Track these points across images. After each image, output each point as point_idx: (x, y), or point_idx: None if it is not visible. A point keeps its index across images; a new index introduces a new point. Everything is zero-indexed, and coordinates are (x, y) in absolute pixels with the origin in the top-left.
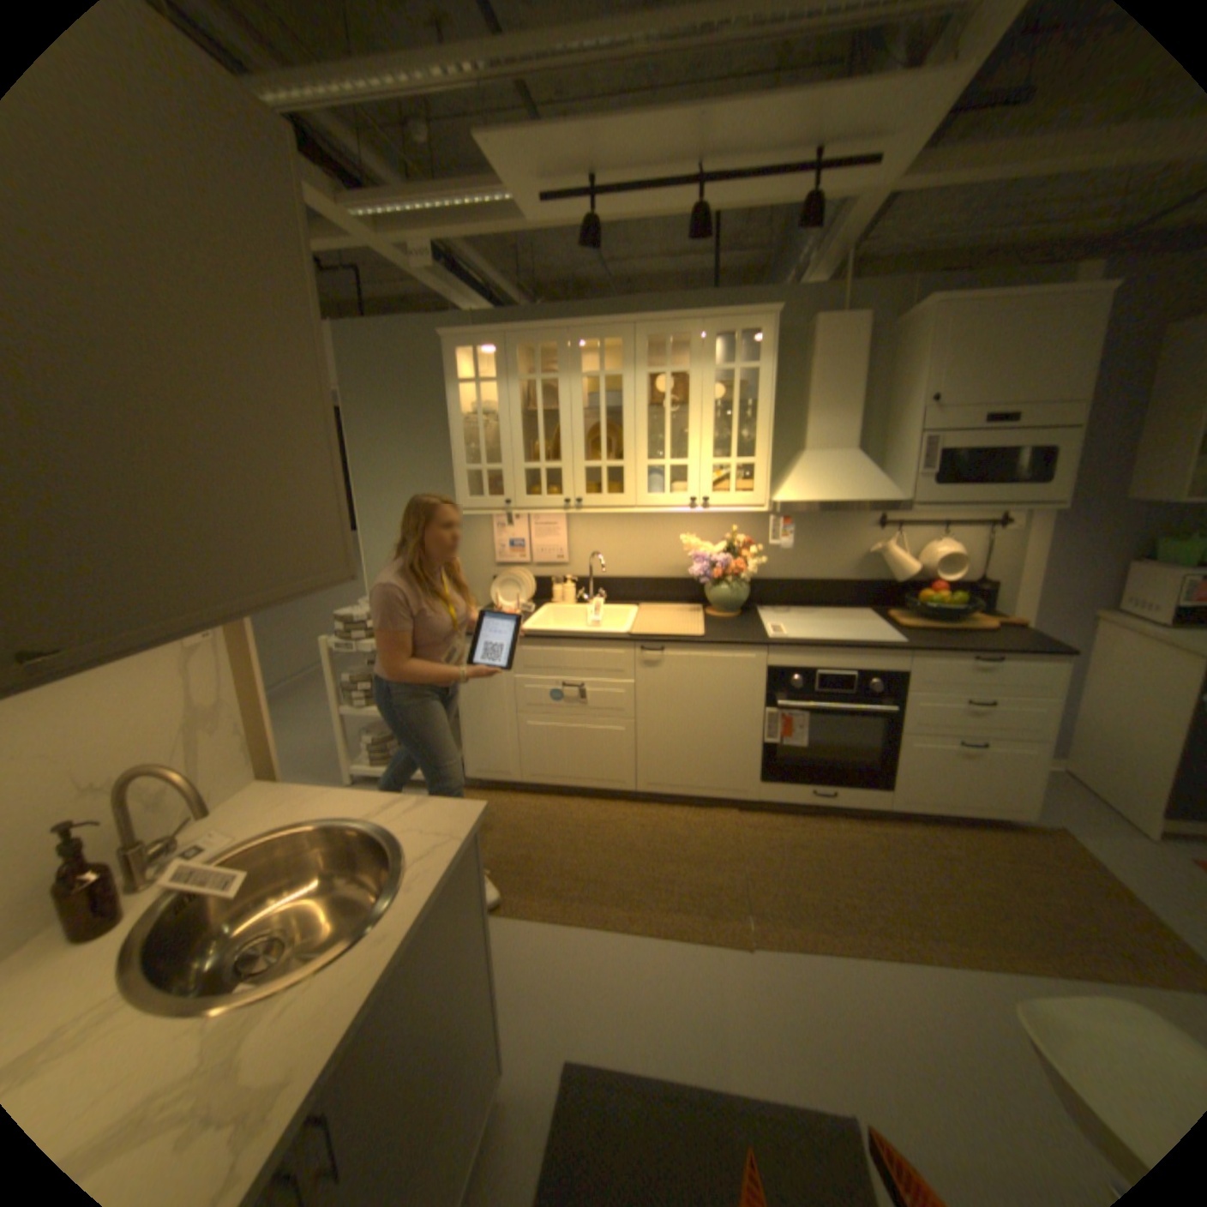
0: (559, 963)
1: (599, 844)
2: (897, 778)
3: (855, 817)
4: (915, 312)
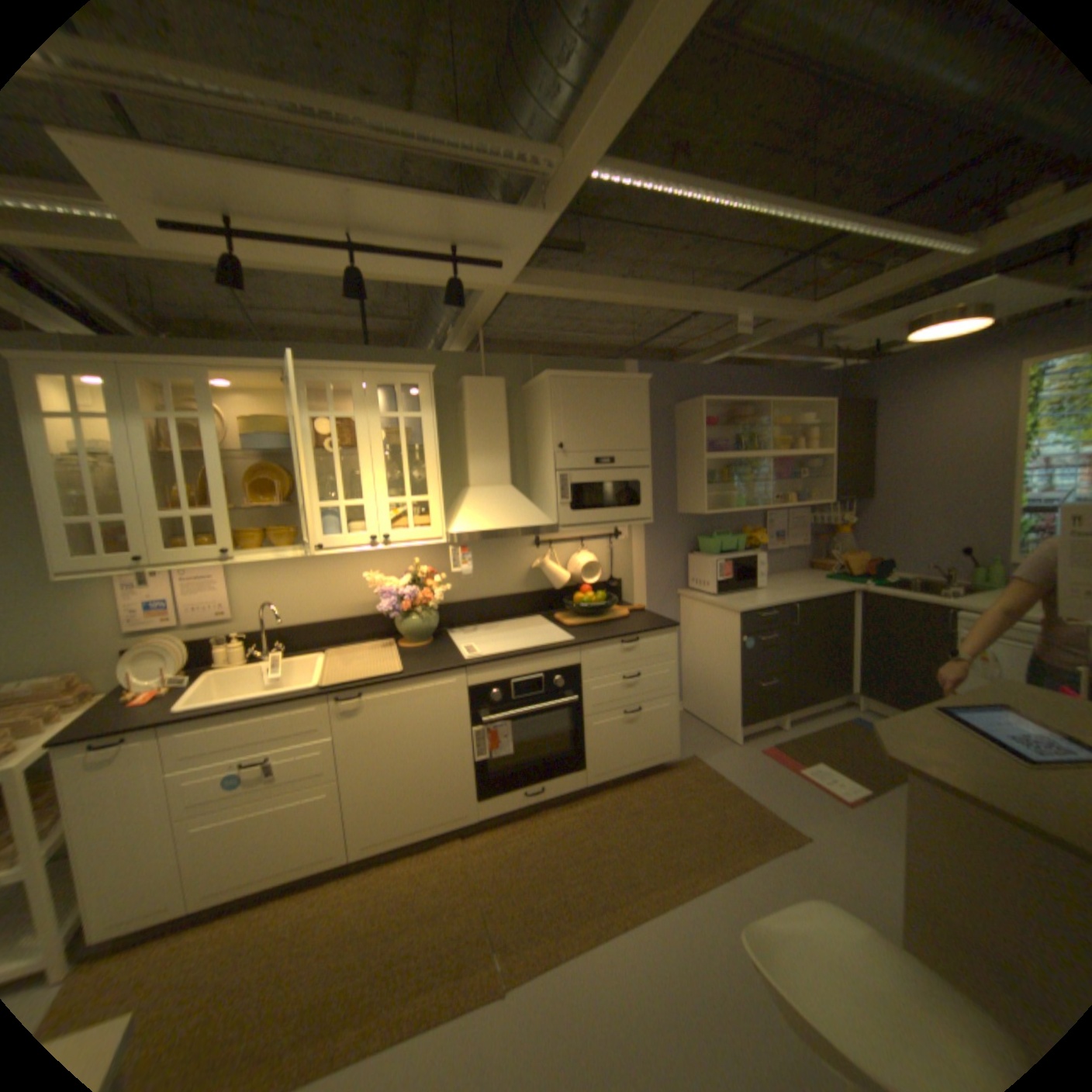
0: None
1: (309, 951)
2: (586, 757)
3: (560, 803)
4: (535, 383)
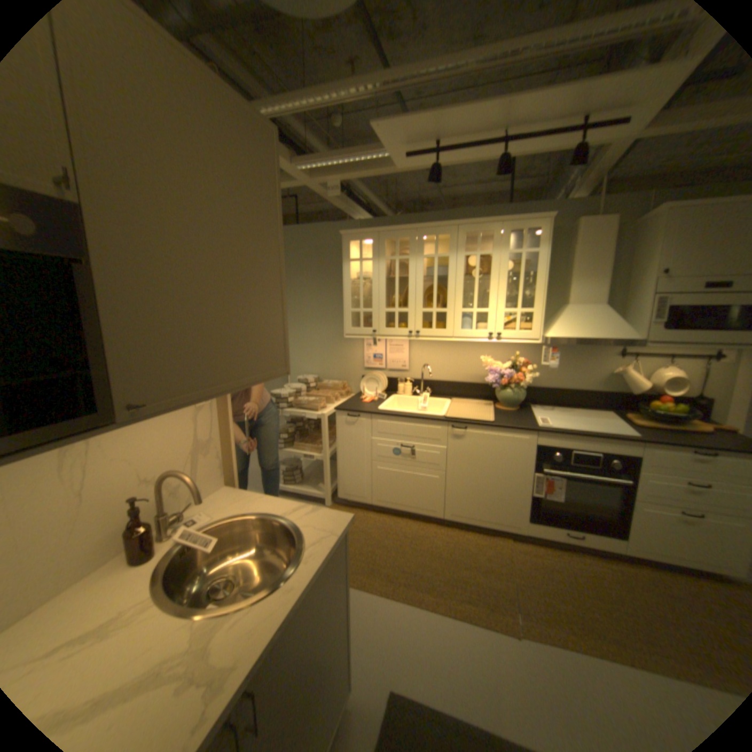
0: (390, 625)
1: (418, 551)
2: (631, 532)
3: (598, 556)
4: (651, 215)
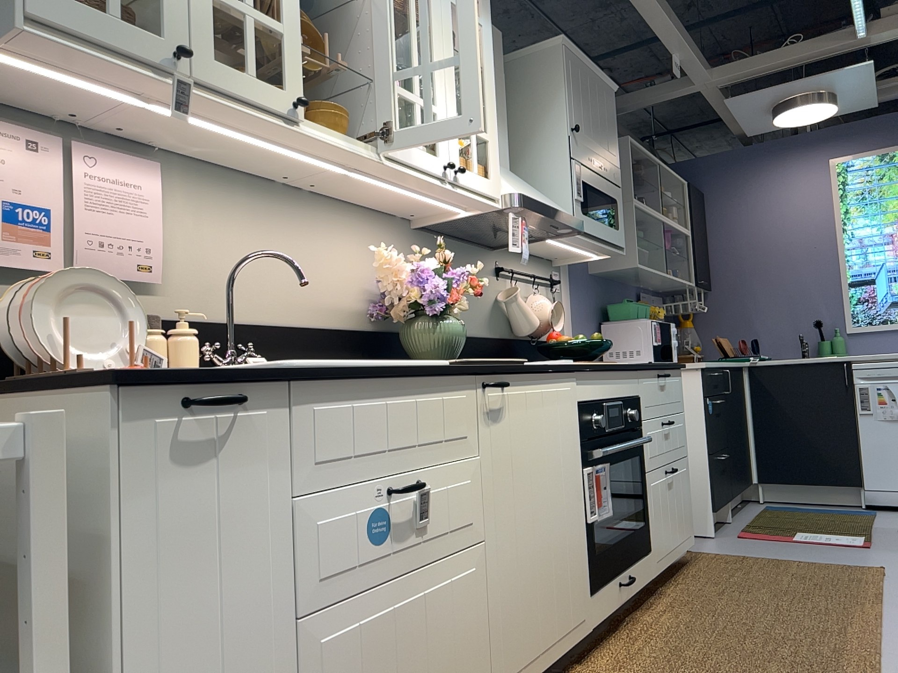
0: None
1: None
2: (650, 530)
3: (629, 609)
4: (523, 55)
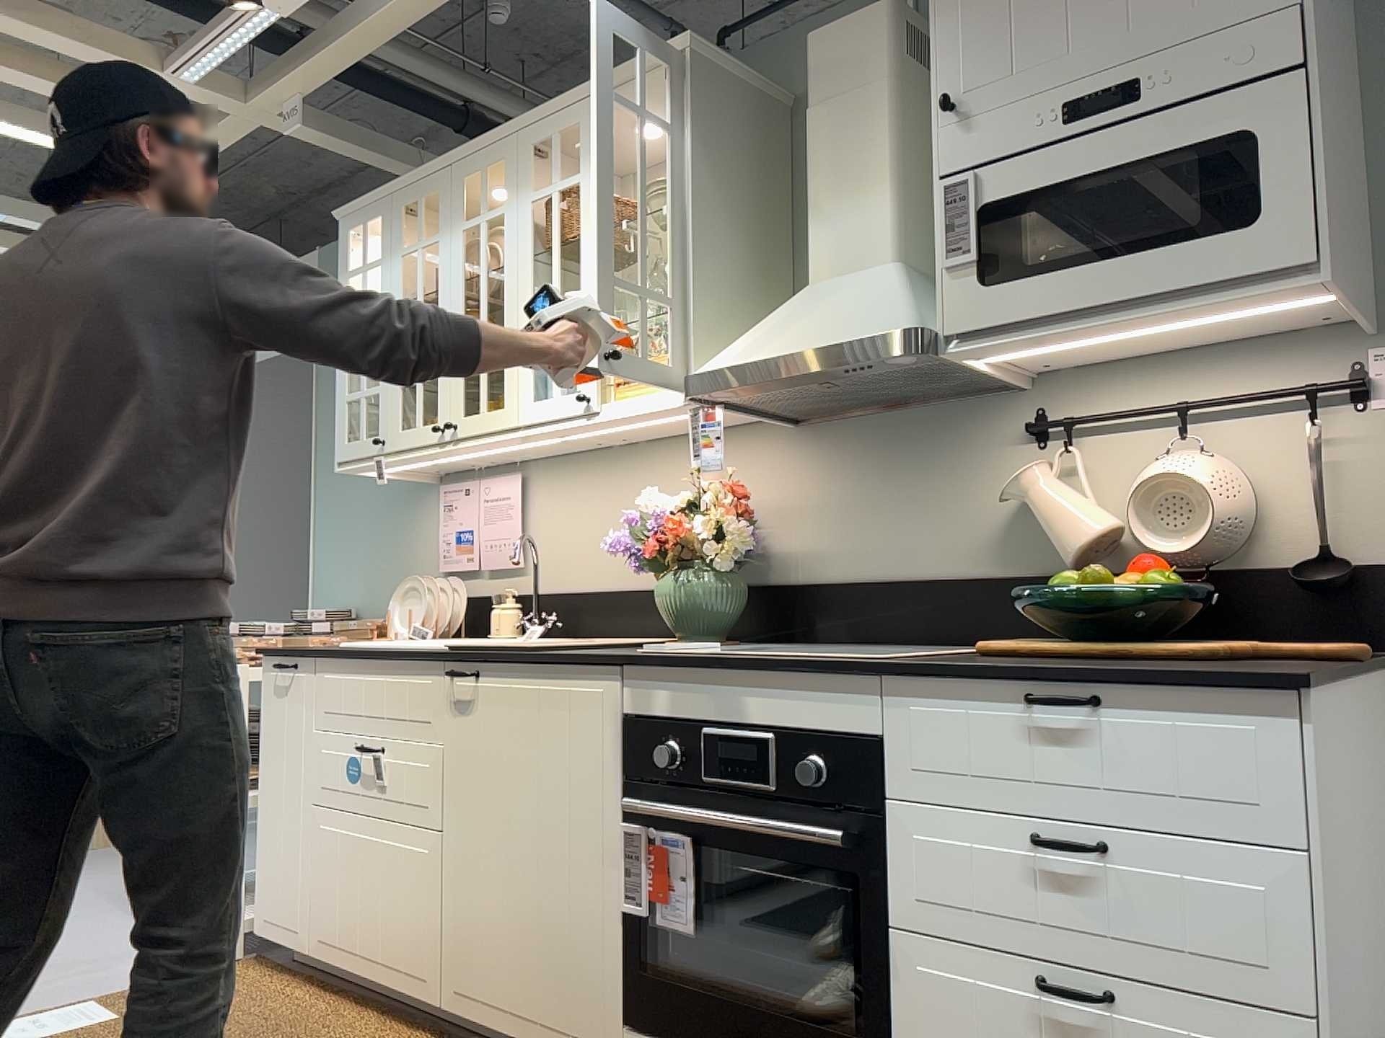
0: None
1: None
2: None
3: None
4: None
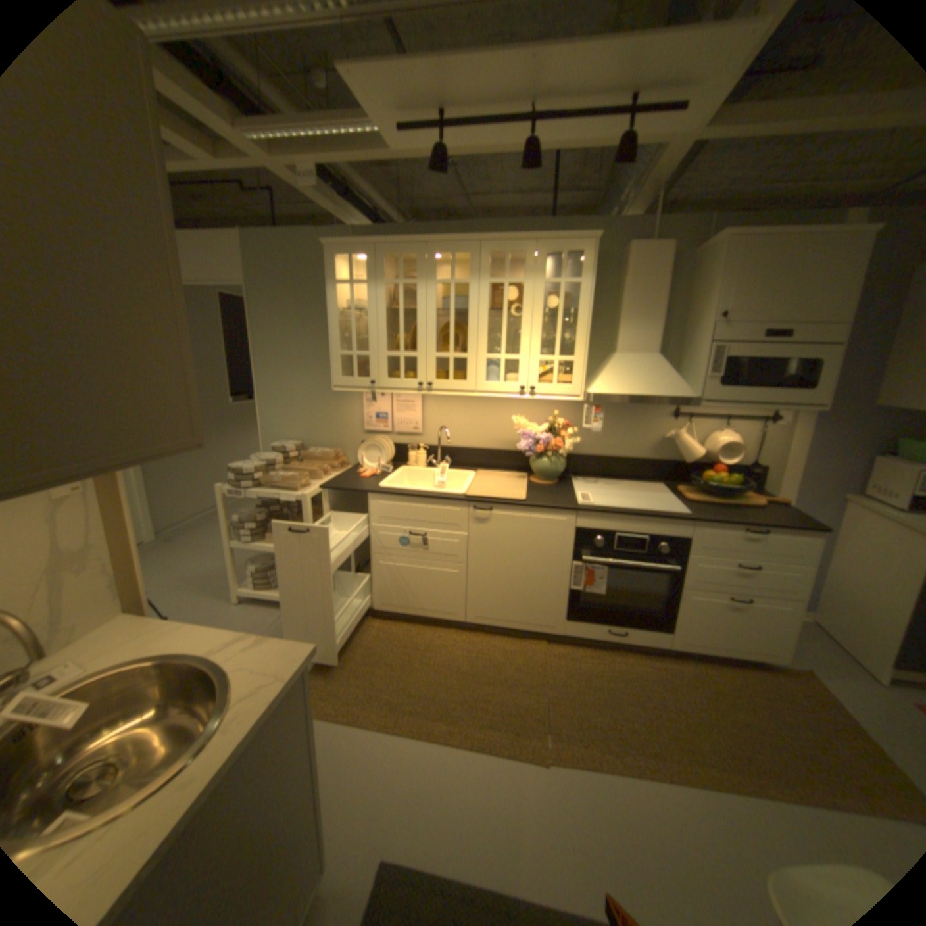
0: (387, 769)
1: (431, 665)
2: (677, 624)
3: (642, 652)
4: (711, 243)
